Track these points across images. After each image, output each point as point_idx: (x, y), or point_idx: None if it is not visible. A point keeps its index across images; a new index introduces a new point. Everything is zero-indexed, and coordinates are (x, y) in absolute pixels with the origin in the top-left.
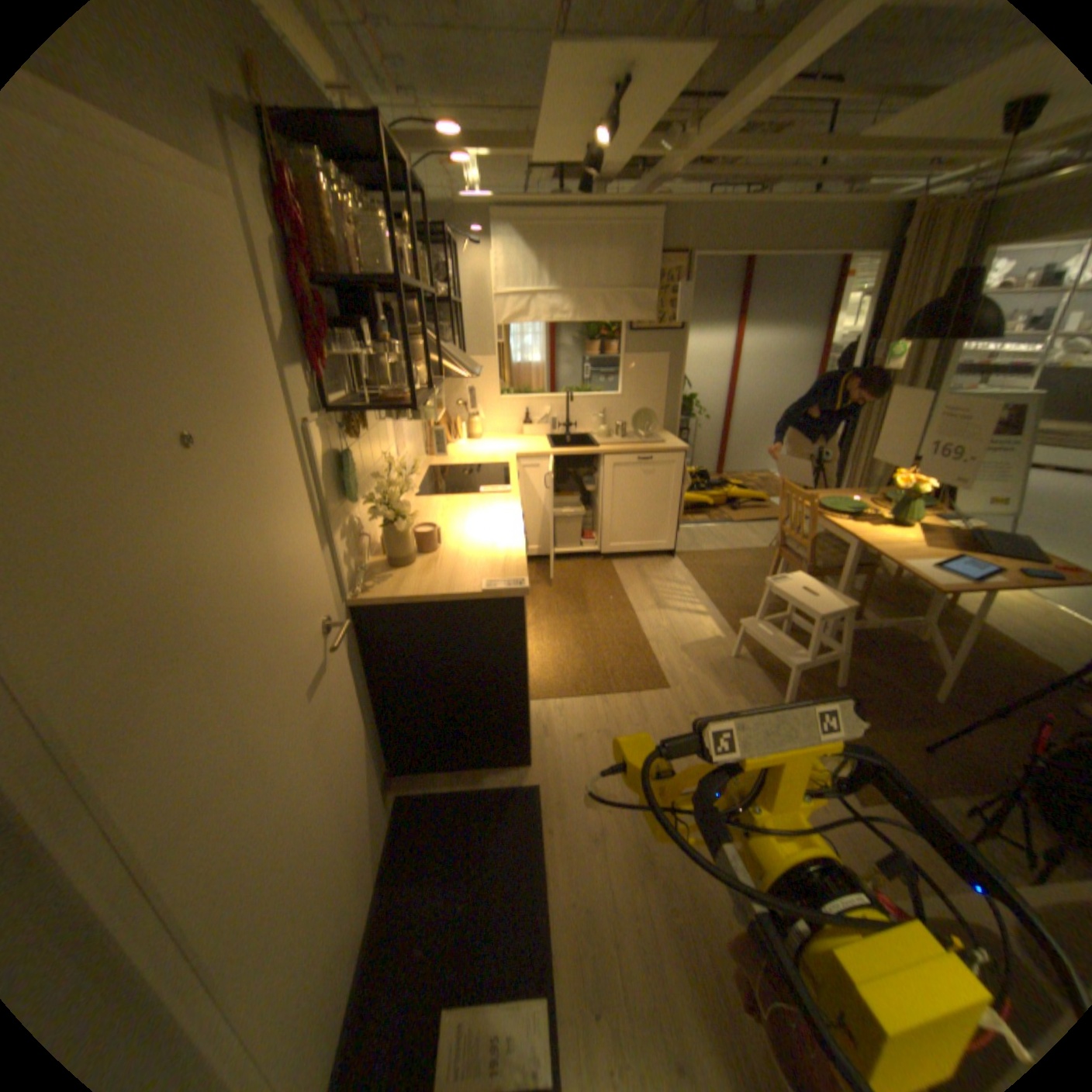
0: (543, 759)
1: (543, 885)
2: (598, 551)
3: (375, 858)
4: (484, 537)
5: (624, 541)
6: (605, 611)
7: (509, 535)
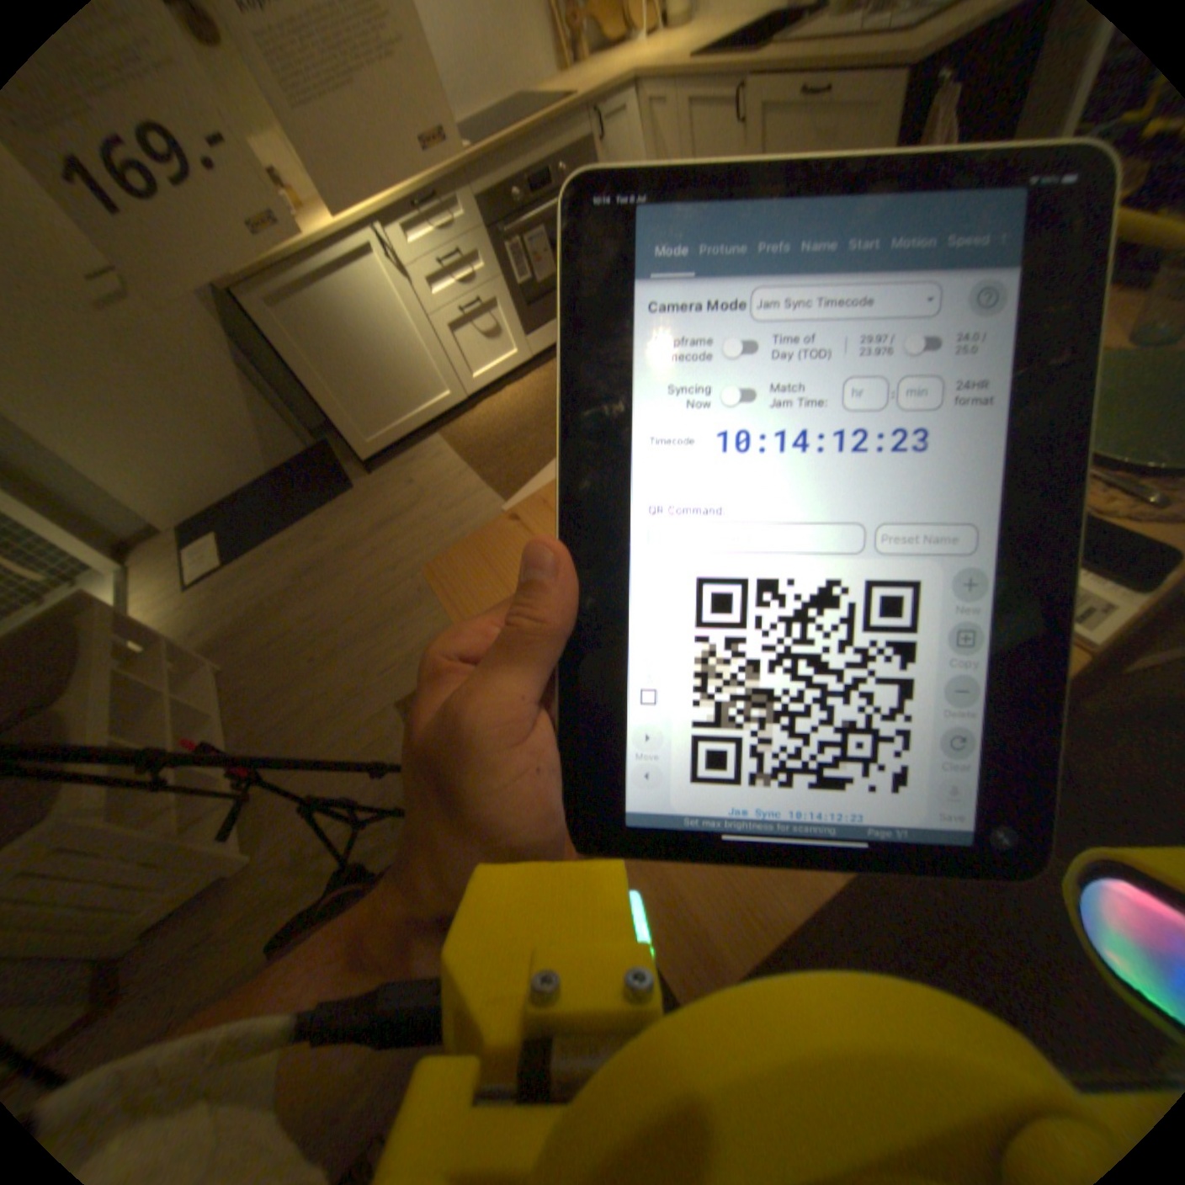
0: (380, 473)
1: (281, 527)
2: None
3: (280, 455)
4: (321, 212)
5: None
6: None
7: (330, 215)
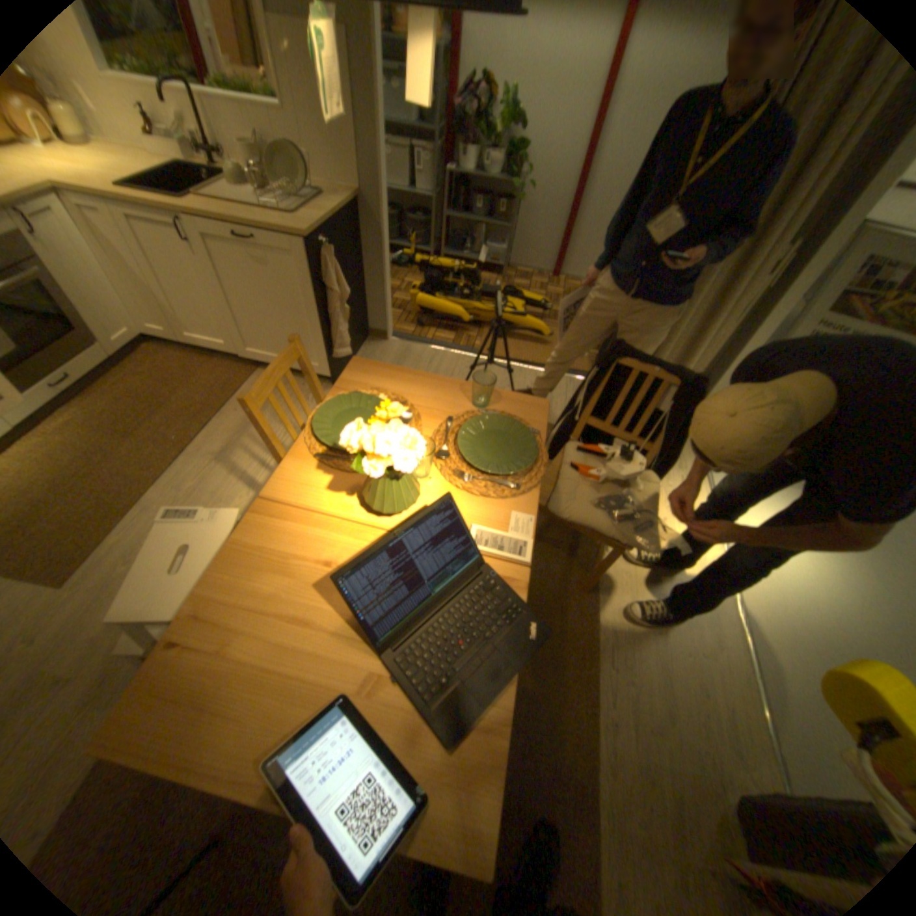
0: None
1: None
2: (238, 353)
3: None
4: None
5: (264, 348)
6: (151, 441)
7: None
